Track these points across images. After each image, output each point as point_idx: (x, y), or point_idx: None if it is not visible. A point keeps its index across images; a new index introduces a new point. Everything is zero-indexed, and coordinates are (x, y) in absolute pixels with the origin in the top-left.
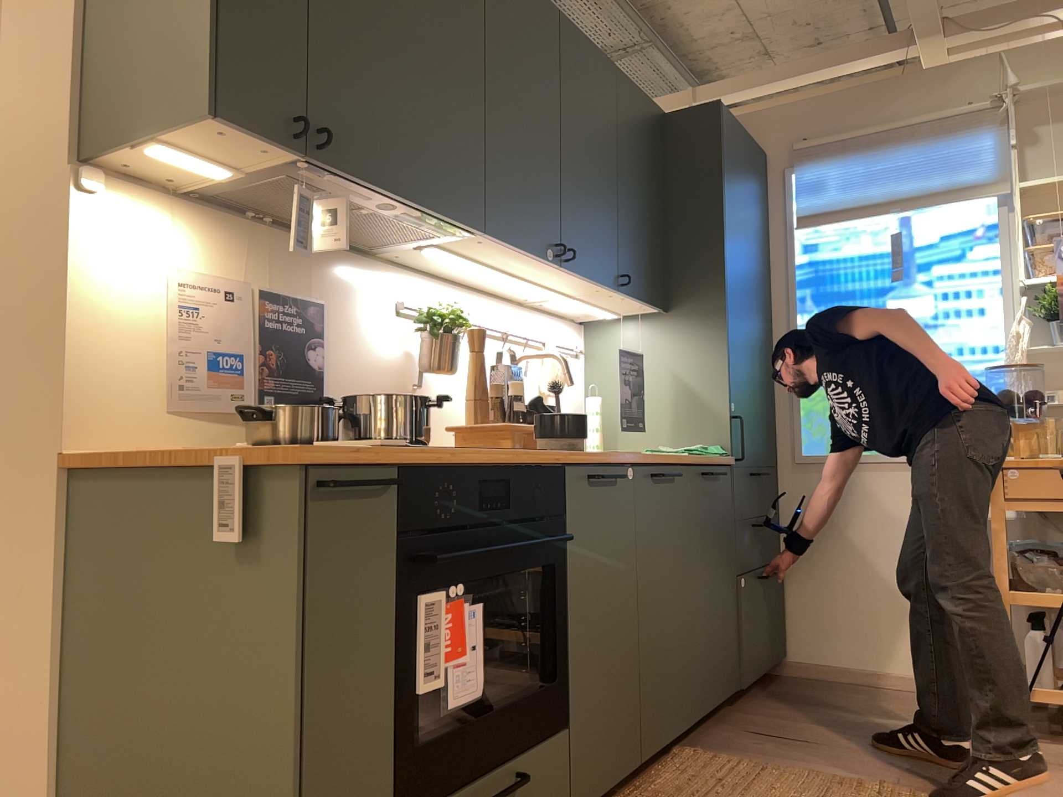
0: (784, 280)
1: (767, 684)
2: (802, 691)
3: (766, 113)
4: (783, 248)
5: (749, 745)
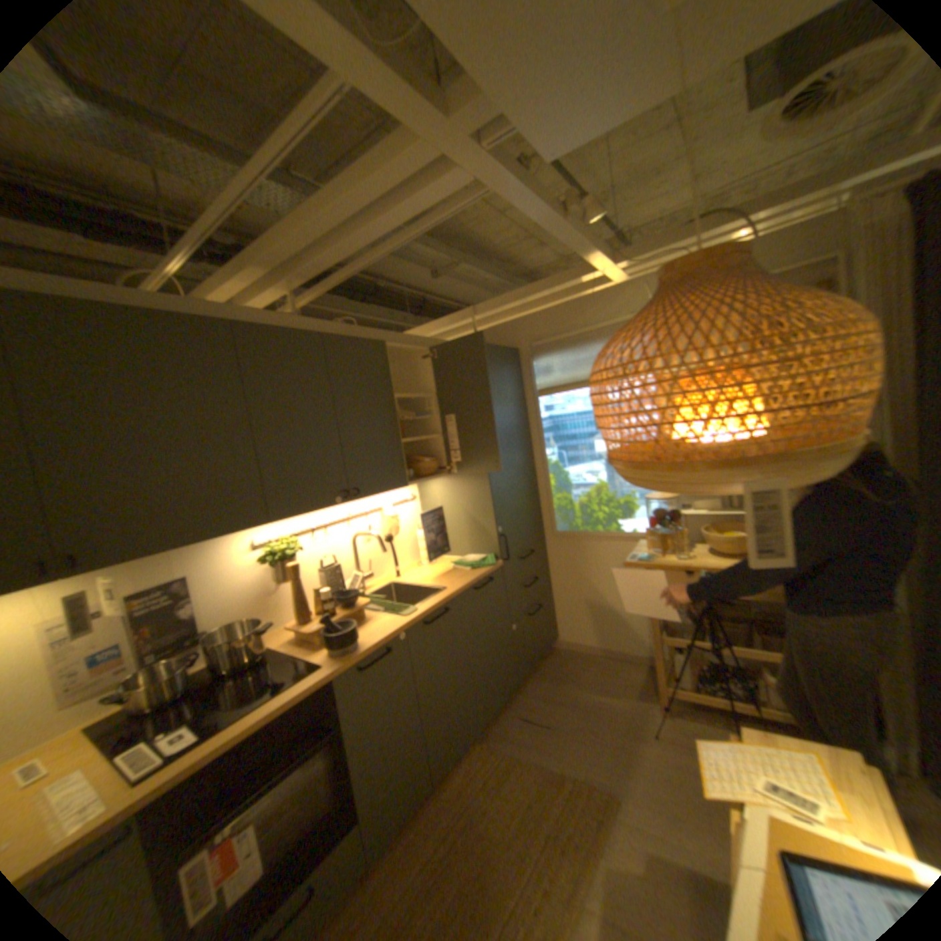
0: (536, 428)
1: (546, 661)
2: (563, 668)
3: (515, 321)
4: (533, 408)
5: (514, 736)
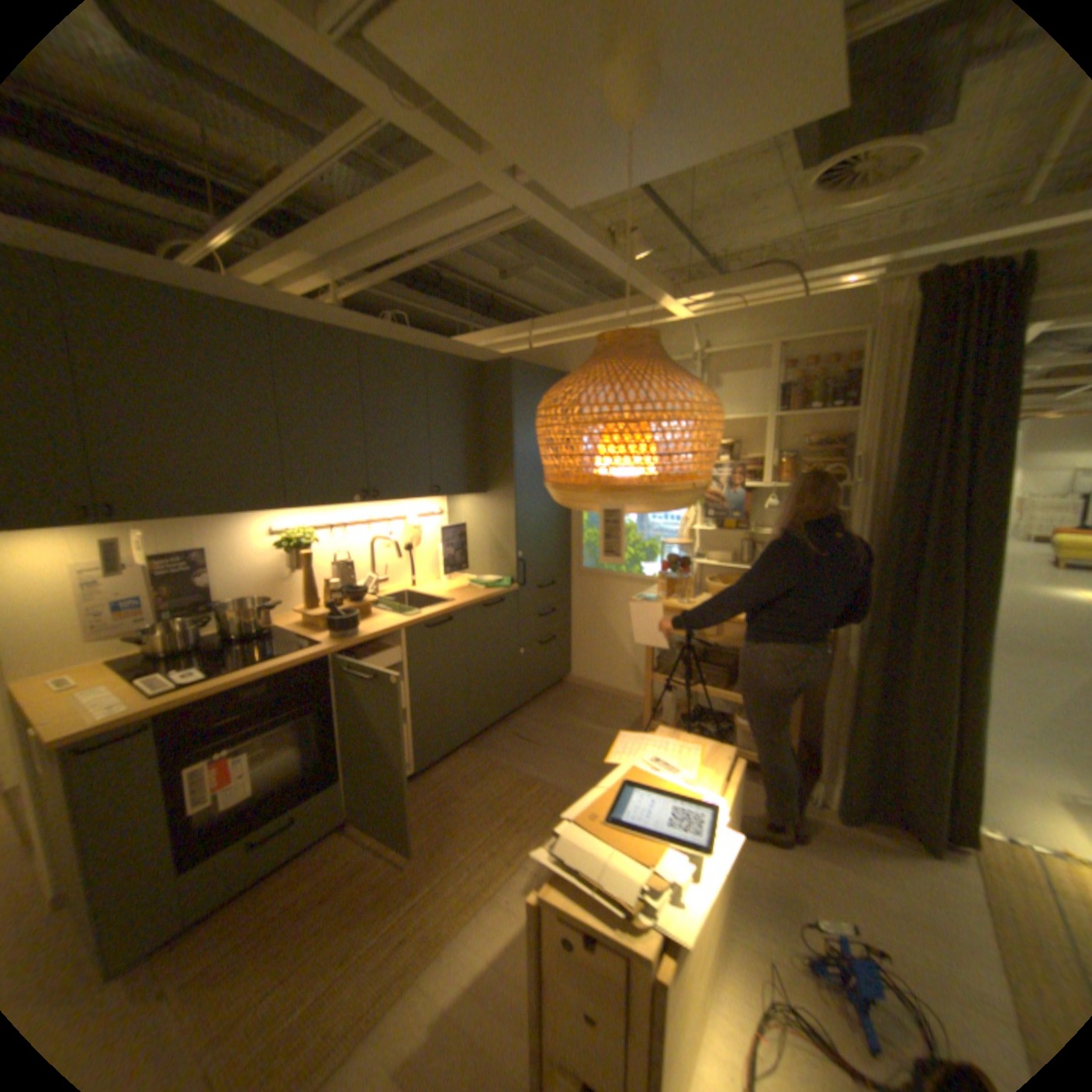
0: None
1: (553, 692)
2: (568, 699)
3: (571, 344)
4: None
5: (503, 747)
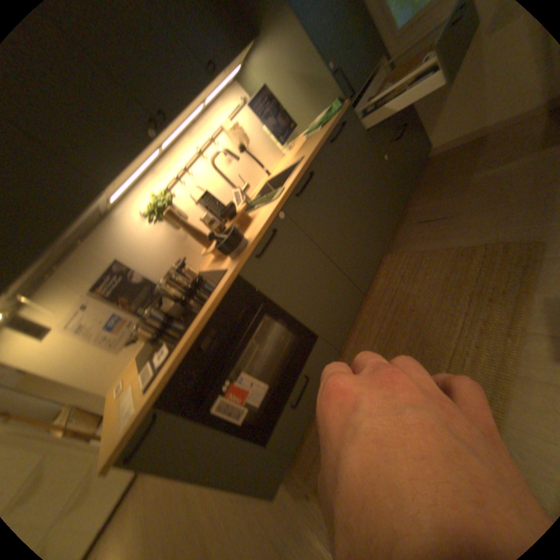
0: None
1: (425, 169)
2: (444, 165)
3: None
4: None
5: (415, 235)
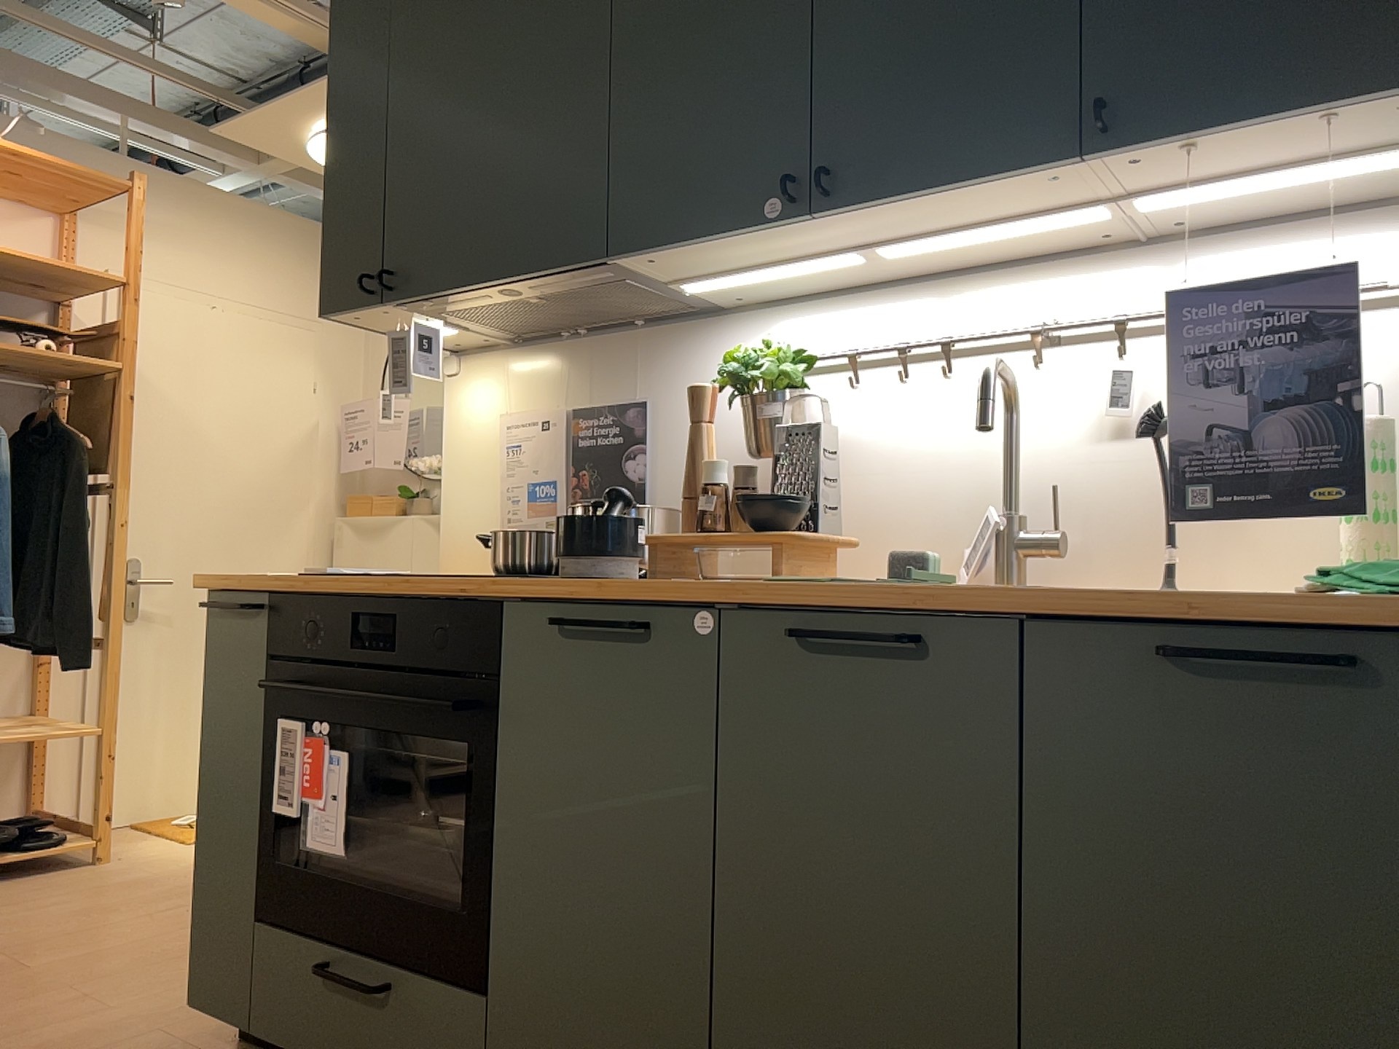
0: None
1: None
2: None
3: None
4: None
5: None
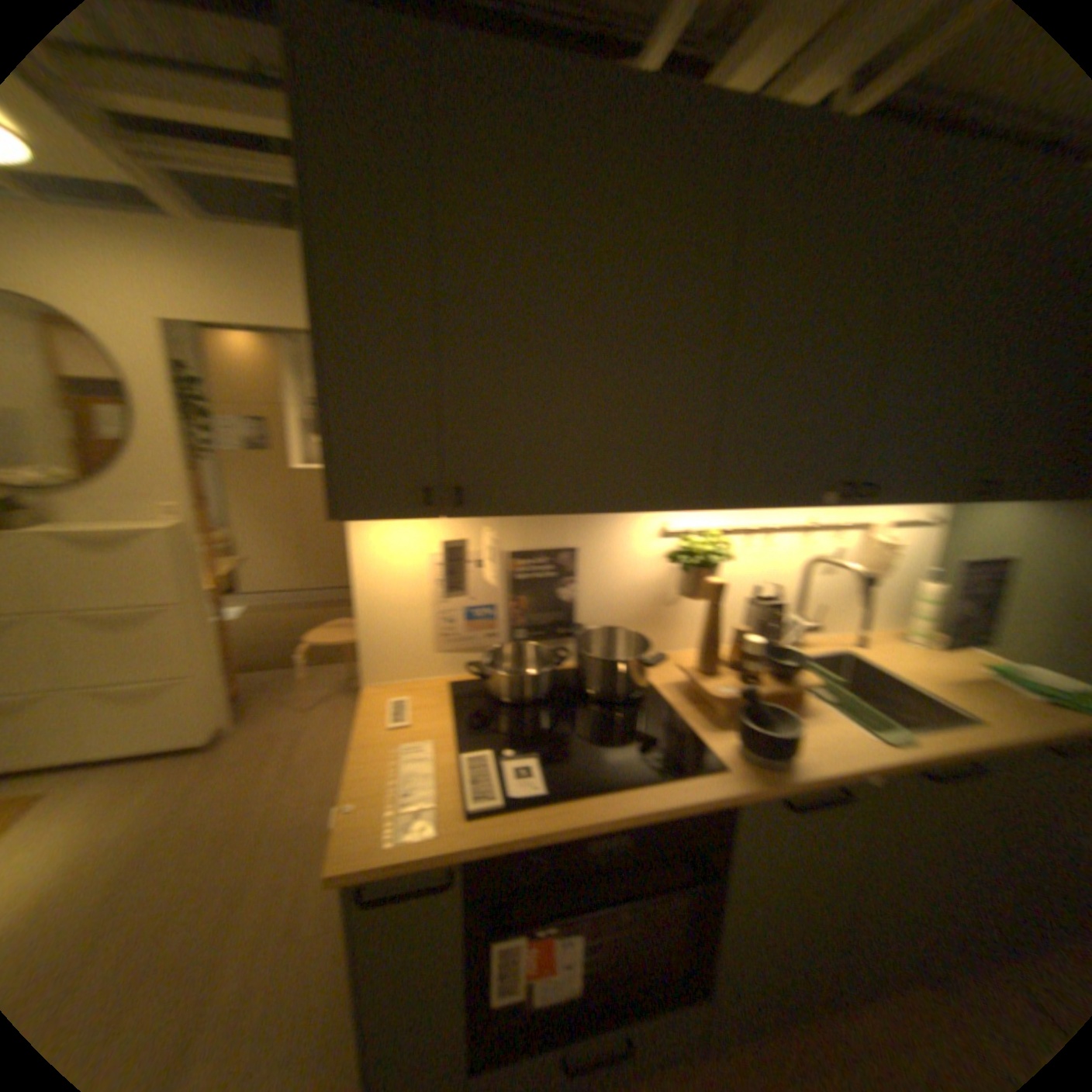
0: None
1: None
2: None
3: None
4: None
5: None
